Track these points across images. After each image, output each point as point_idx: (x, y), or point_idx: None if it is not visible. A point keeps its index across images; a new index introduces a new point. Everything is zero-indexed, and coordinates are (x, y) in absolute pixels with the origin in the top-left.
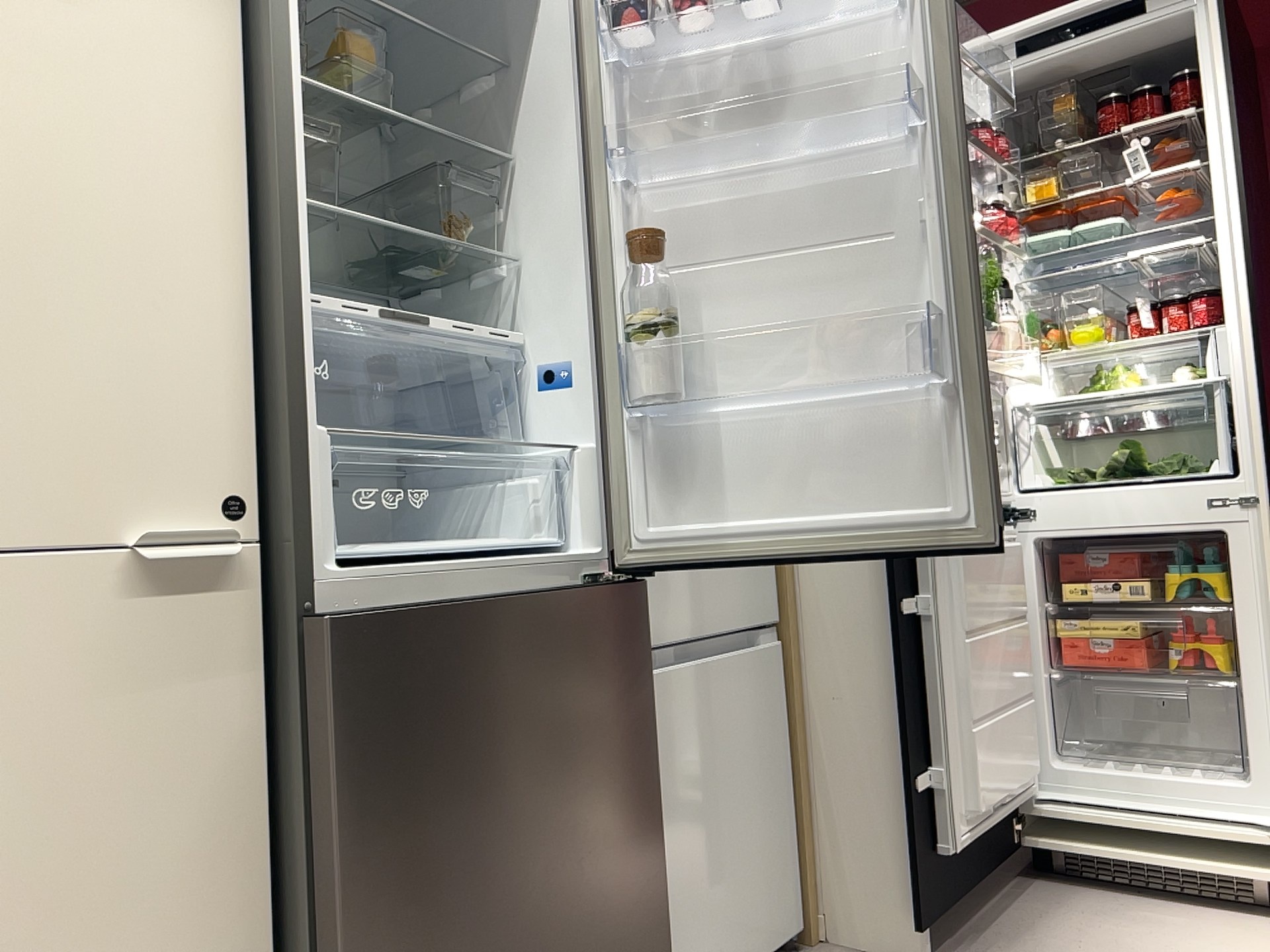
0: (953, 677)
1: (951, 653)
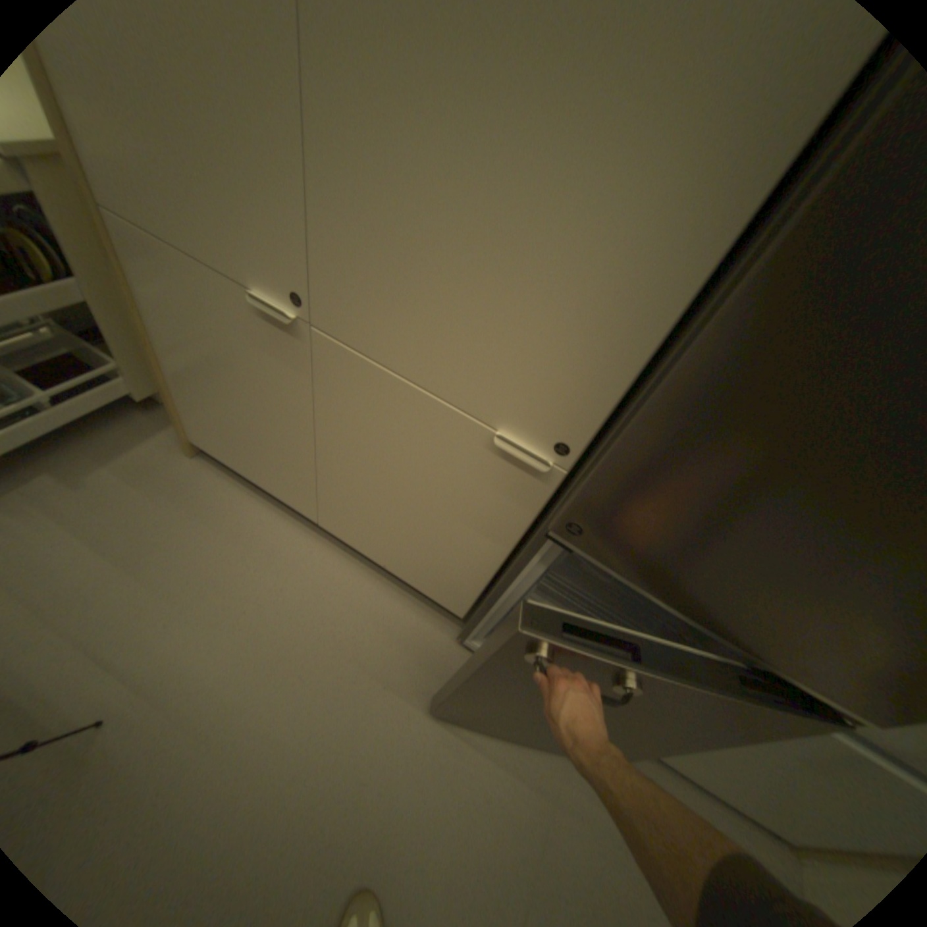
0: None
1: None
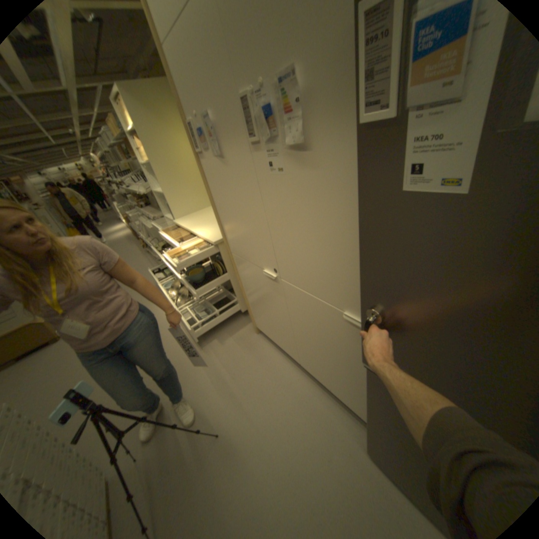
0: None
1: None
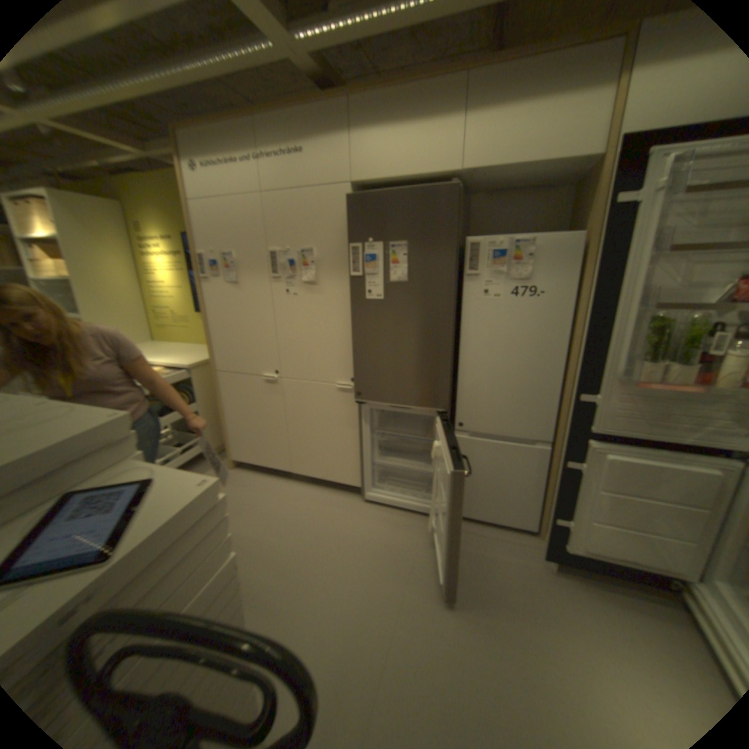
0: (593, 502)
1: (595, 493)
